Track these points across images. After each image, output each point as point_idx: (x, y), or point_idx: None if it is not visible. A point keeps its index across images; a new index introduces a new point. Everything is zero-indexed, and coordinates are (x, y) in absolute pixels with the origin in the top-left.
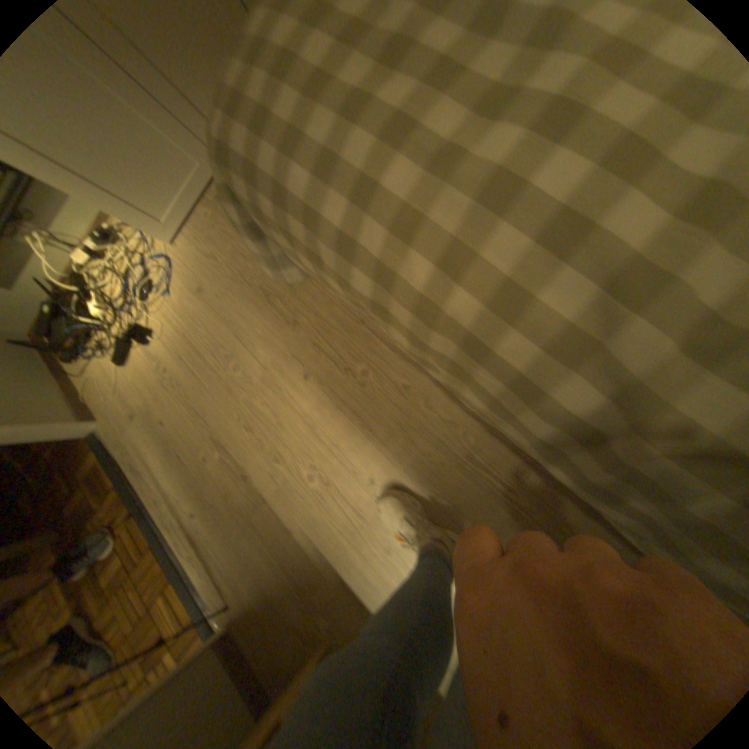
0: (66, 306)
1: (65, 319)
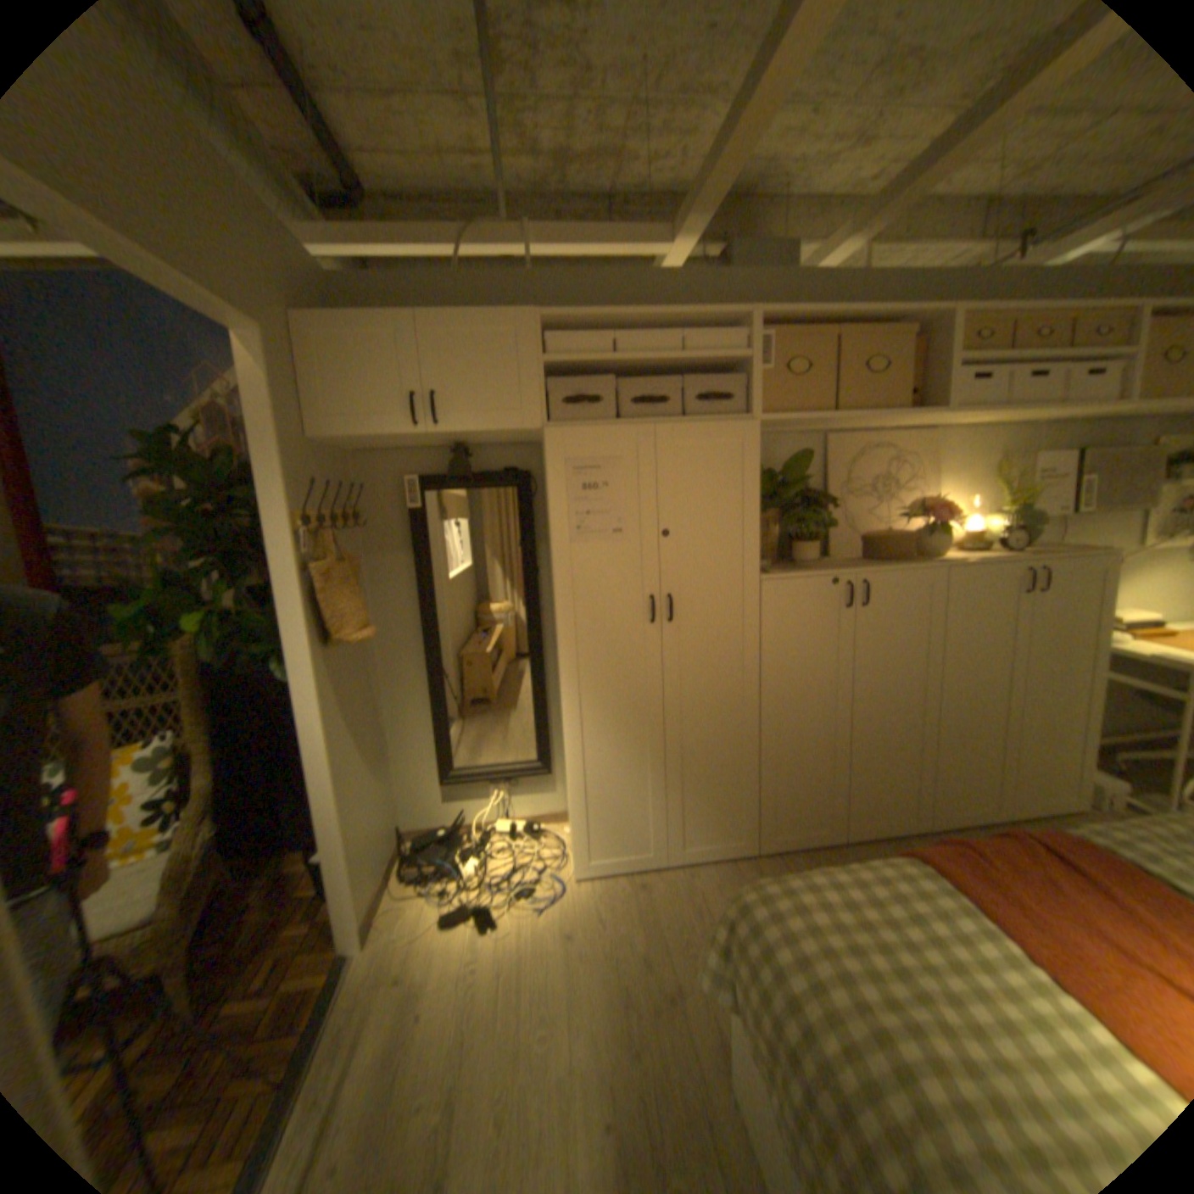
0: (460, 848)
1: (443, 852)
